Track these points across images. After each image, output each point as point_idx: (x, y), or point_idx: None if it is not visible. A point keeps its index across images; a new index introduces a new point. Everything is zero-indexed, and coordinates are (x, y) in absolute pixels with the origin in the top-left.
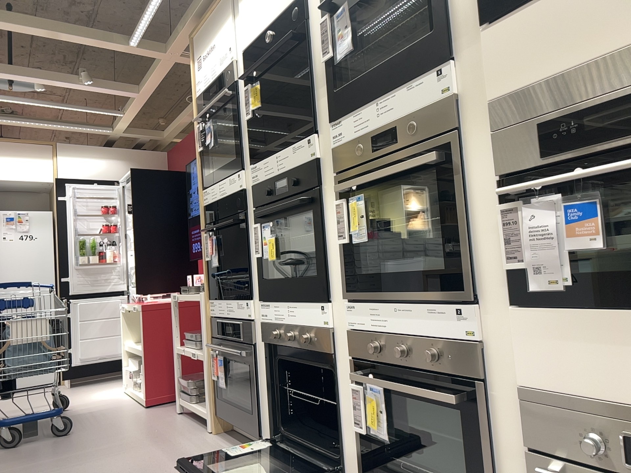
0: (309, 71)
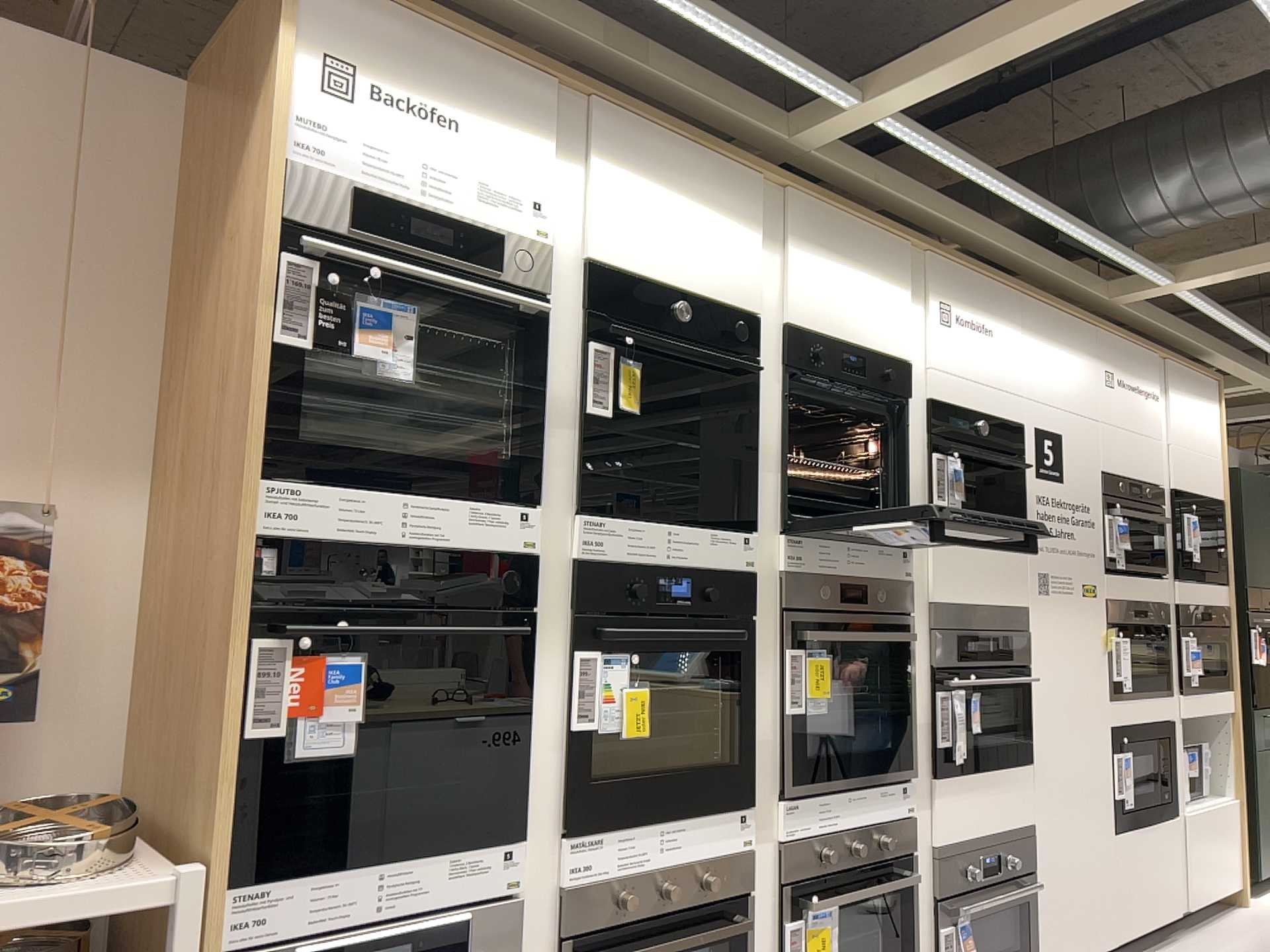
0: (747, 436)
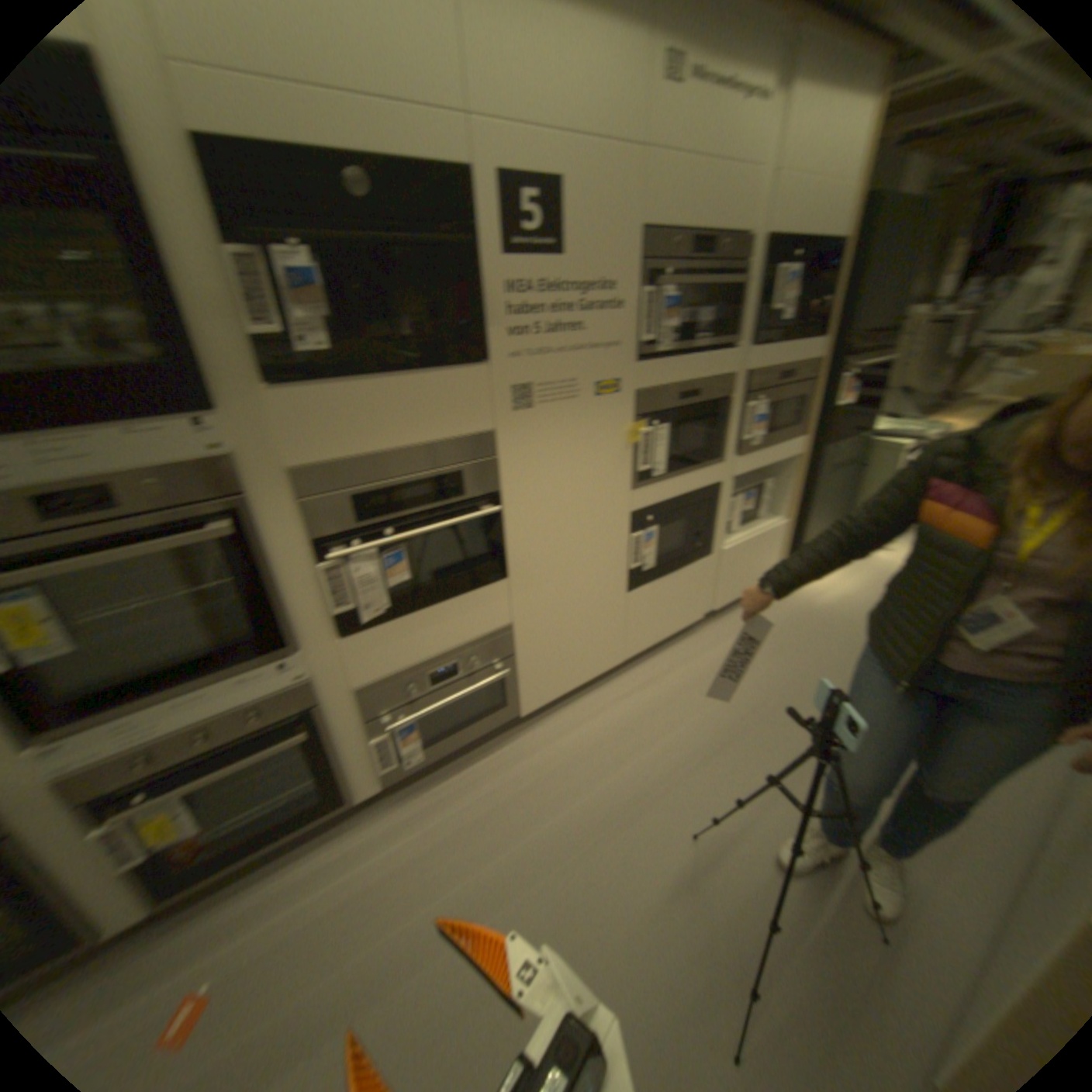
0: None
